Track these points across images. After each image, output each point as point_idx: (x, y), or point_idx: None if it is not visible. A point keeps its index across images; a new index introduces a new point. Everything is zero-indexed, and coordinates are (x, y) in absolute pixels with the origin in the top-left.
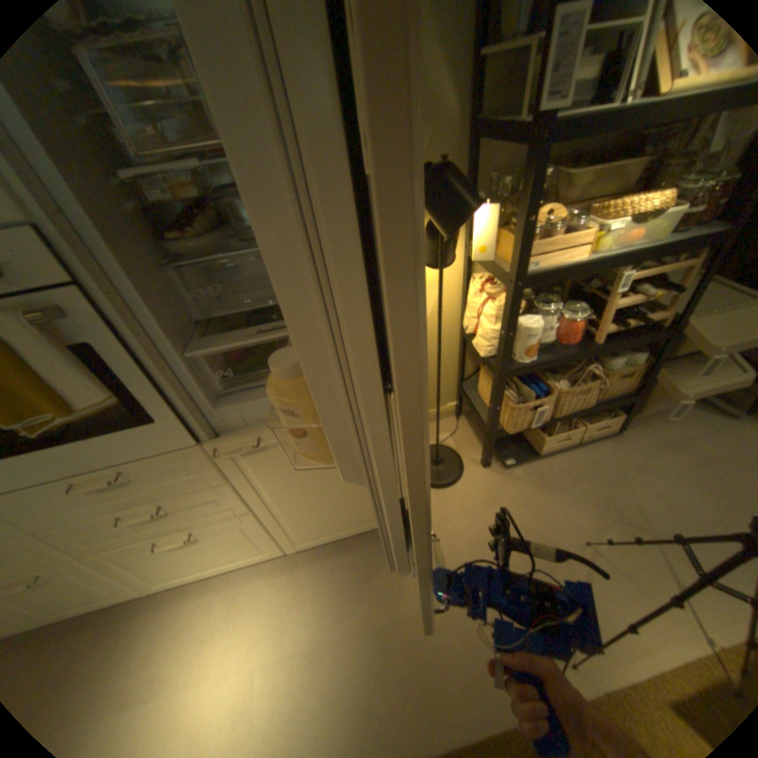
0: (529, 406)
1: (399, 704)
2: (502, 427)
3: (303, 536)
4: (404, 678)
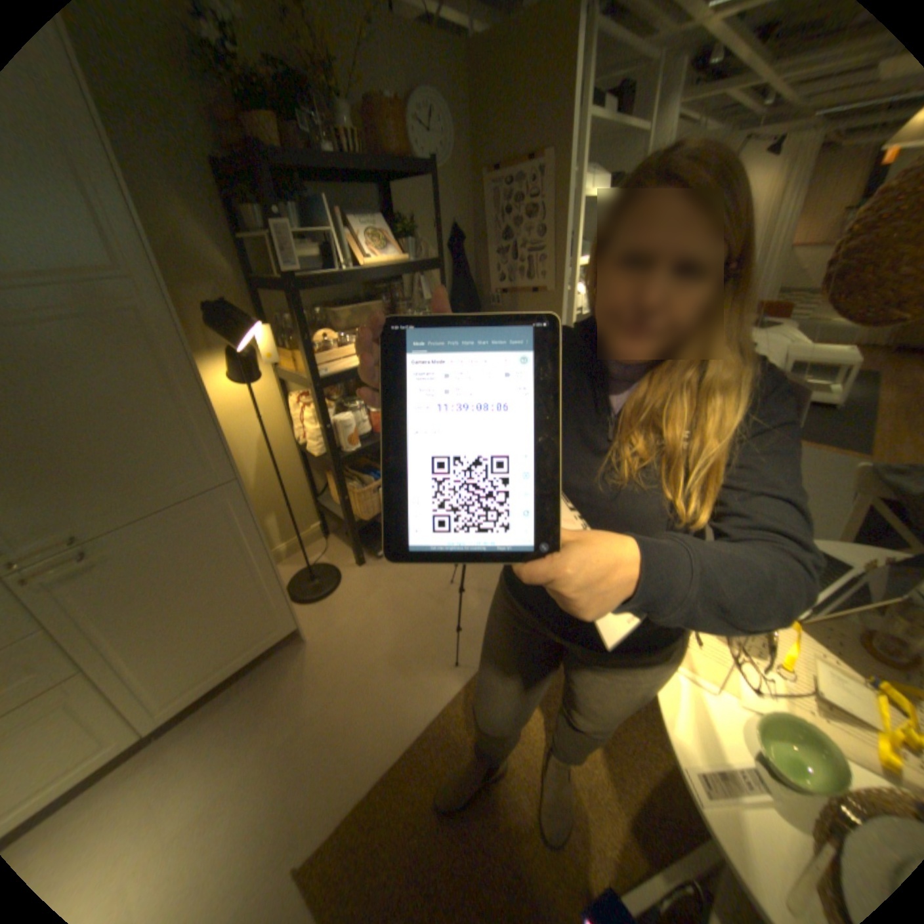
0: (371, 488)
1: (318, 789)
2: (359, 519)
3: (162, 695)
4: (318, 766)
